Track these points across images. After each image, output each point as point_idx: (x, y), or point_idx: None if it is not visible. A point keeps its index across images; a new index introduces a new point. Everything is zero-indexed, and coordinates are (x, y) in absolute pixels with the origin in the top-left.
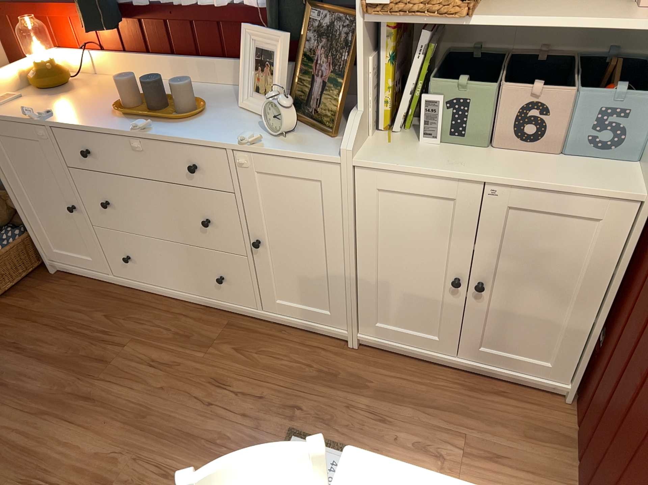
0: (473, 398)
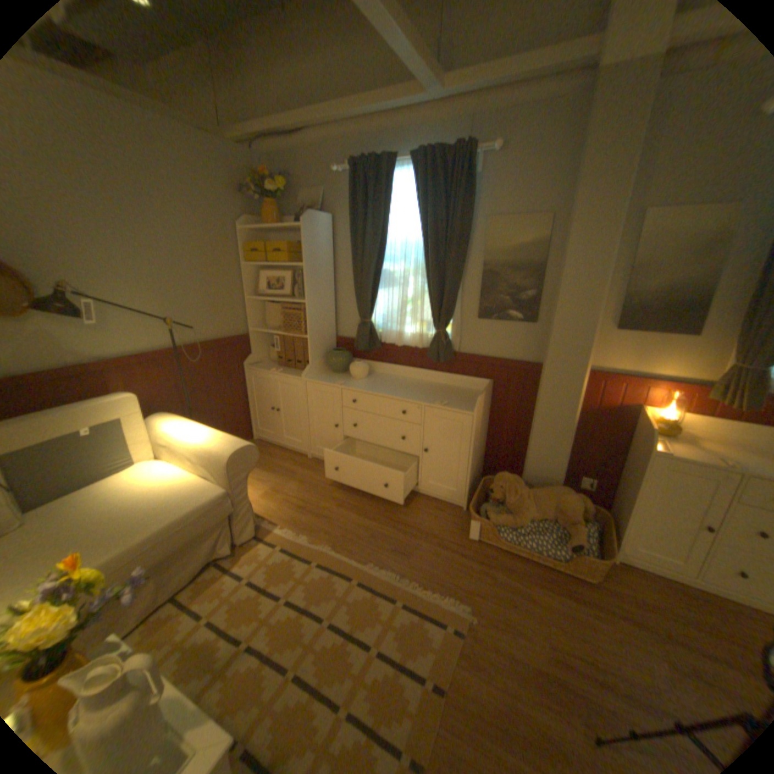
0: None
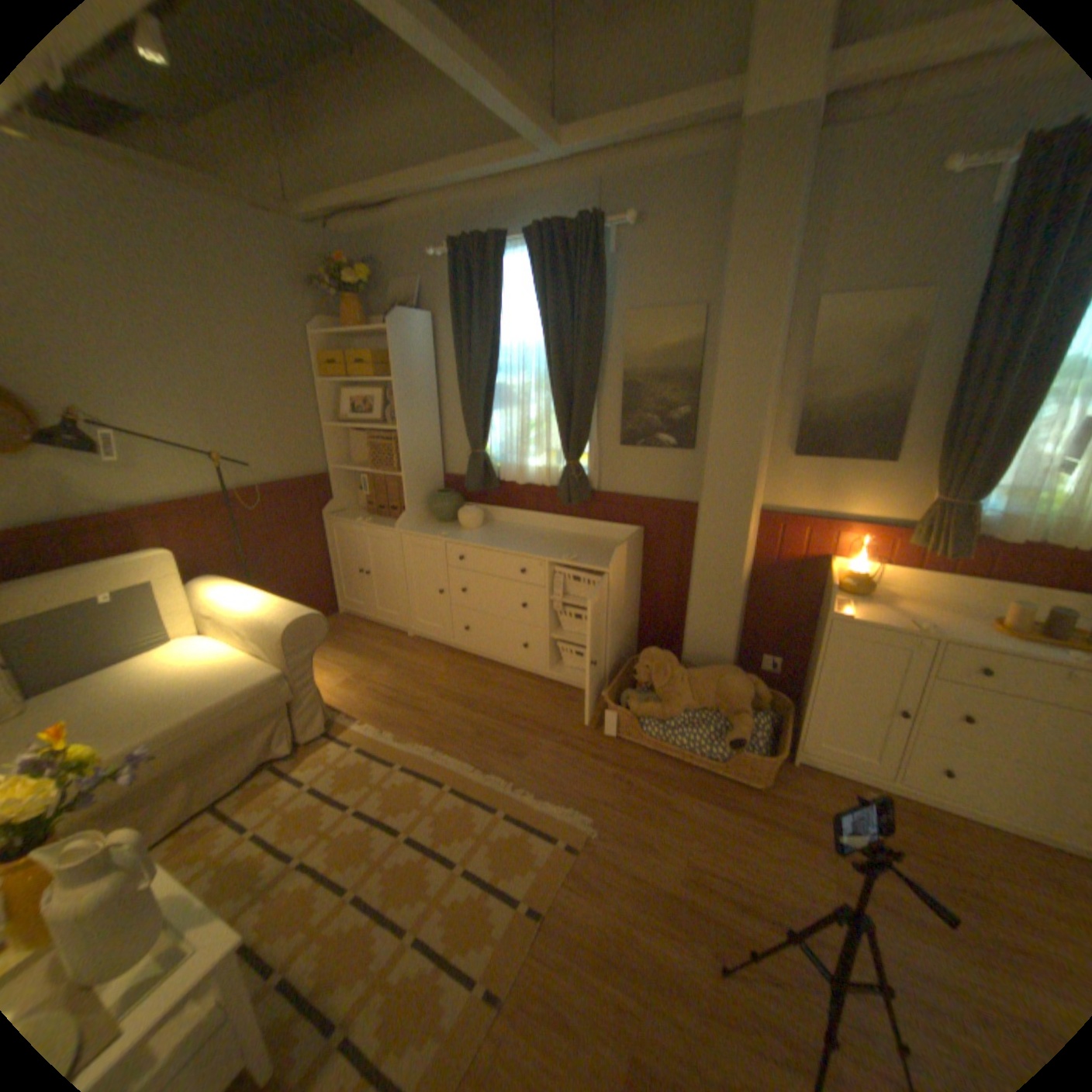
0: None
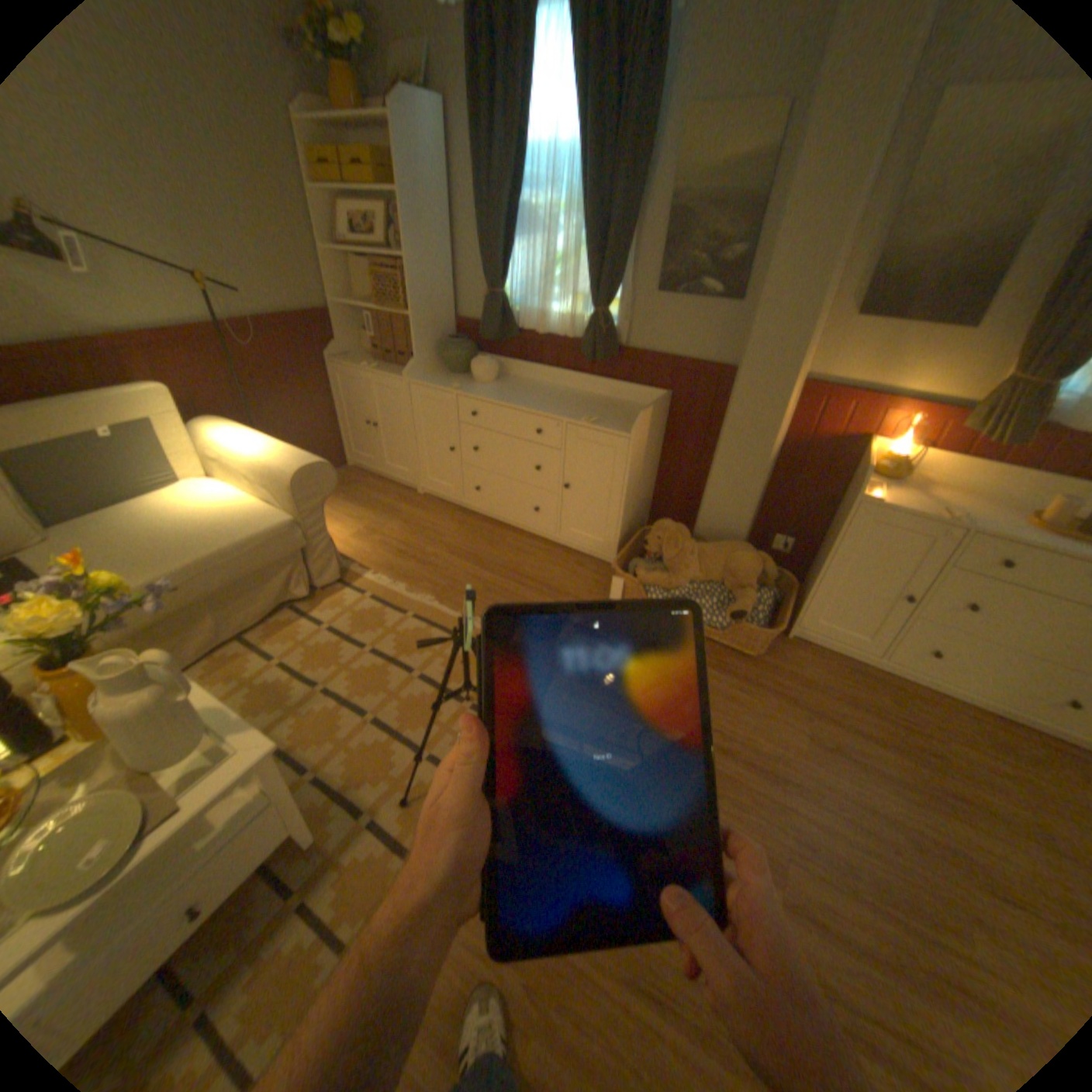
0: None
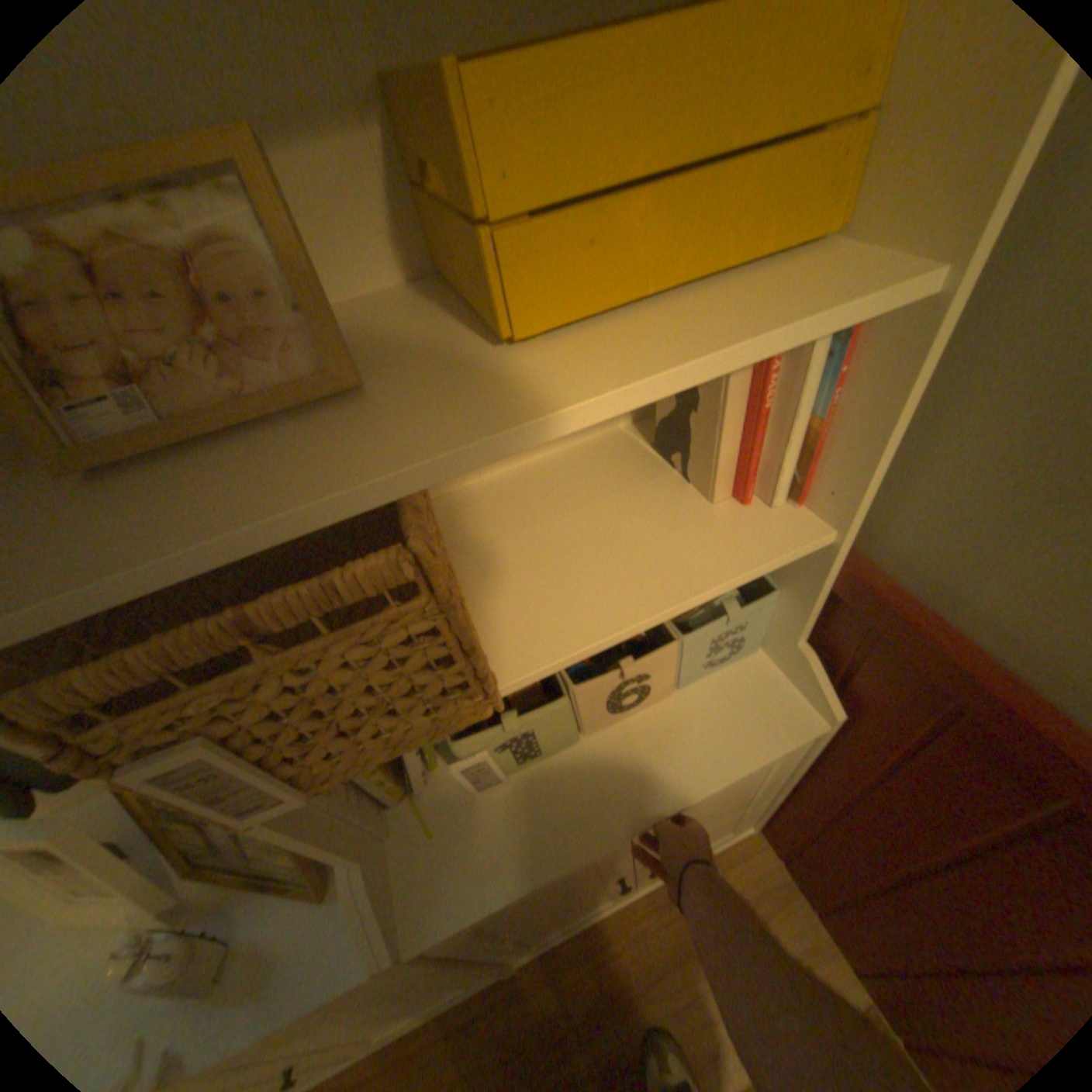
0: (679, 923)
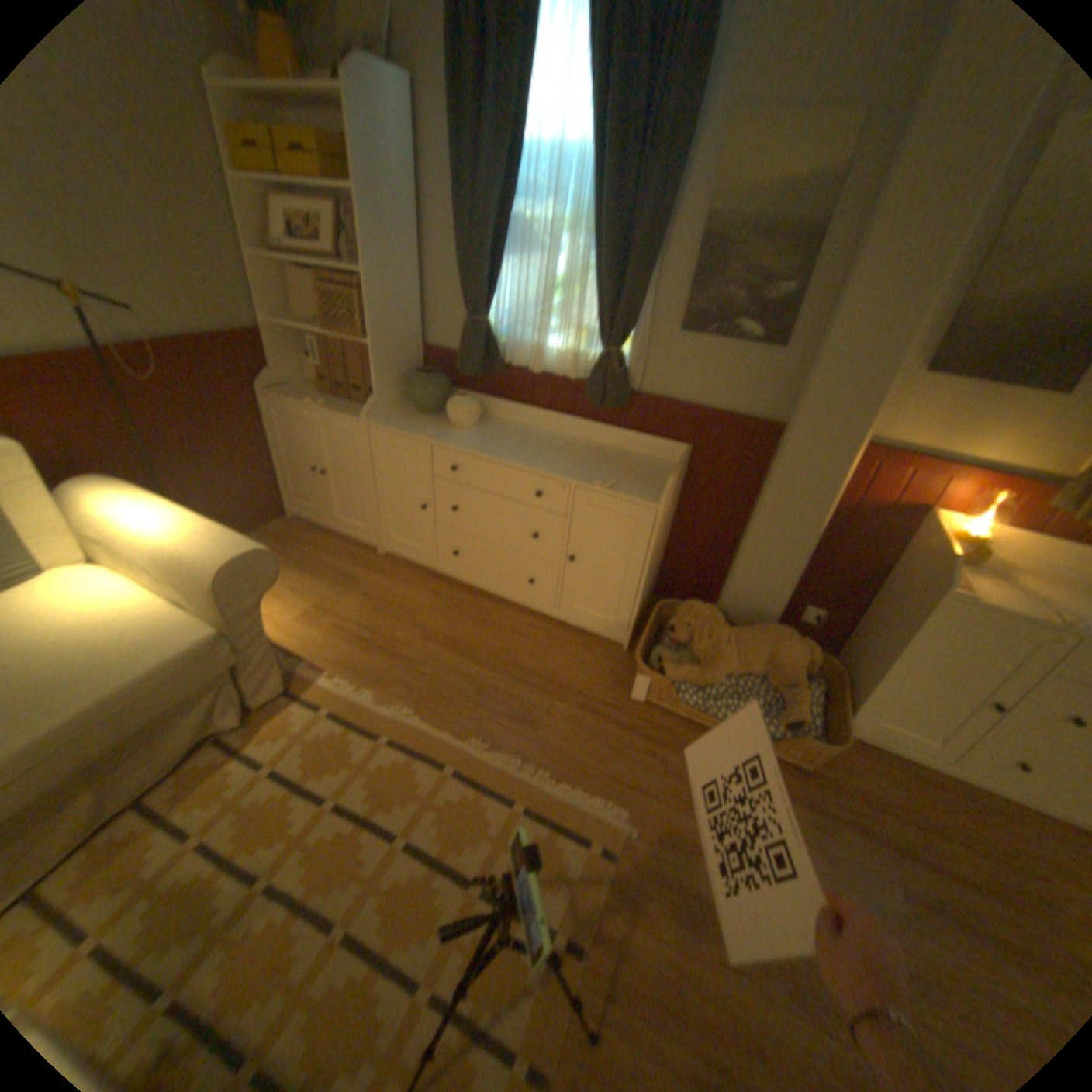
0: None
